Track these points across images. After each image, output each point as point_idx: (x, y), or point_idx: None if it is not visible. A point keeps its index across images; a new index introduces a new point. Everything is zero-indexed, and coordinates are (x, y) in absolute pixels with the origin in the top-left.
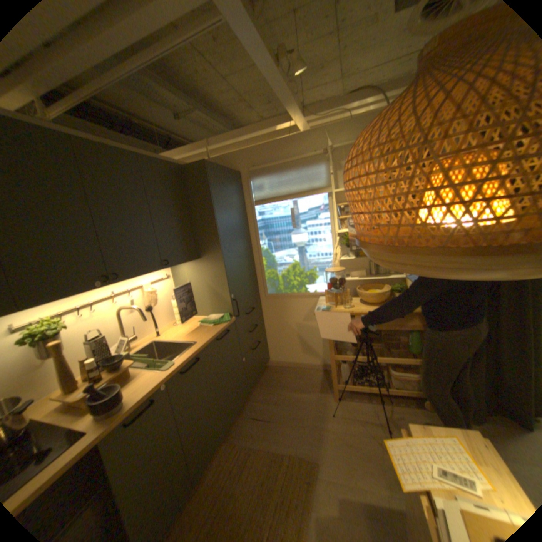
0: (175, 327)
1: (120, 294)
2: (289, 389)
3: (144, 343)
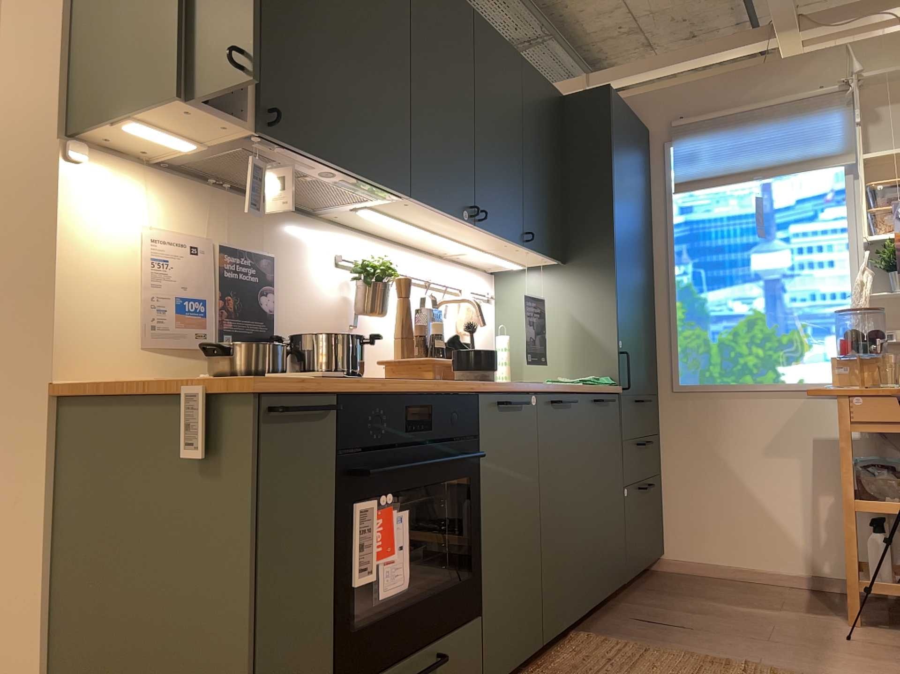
0: None
1: (434, 285)
2: (723, 599)
3: None
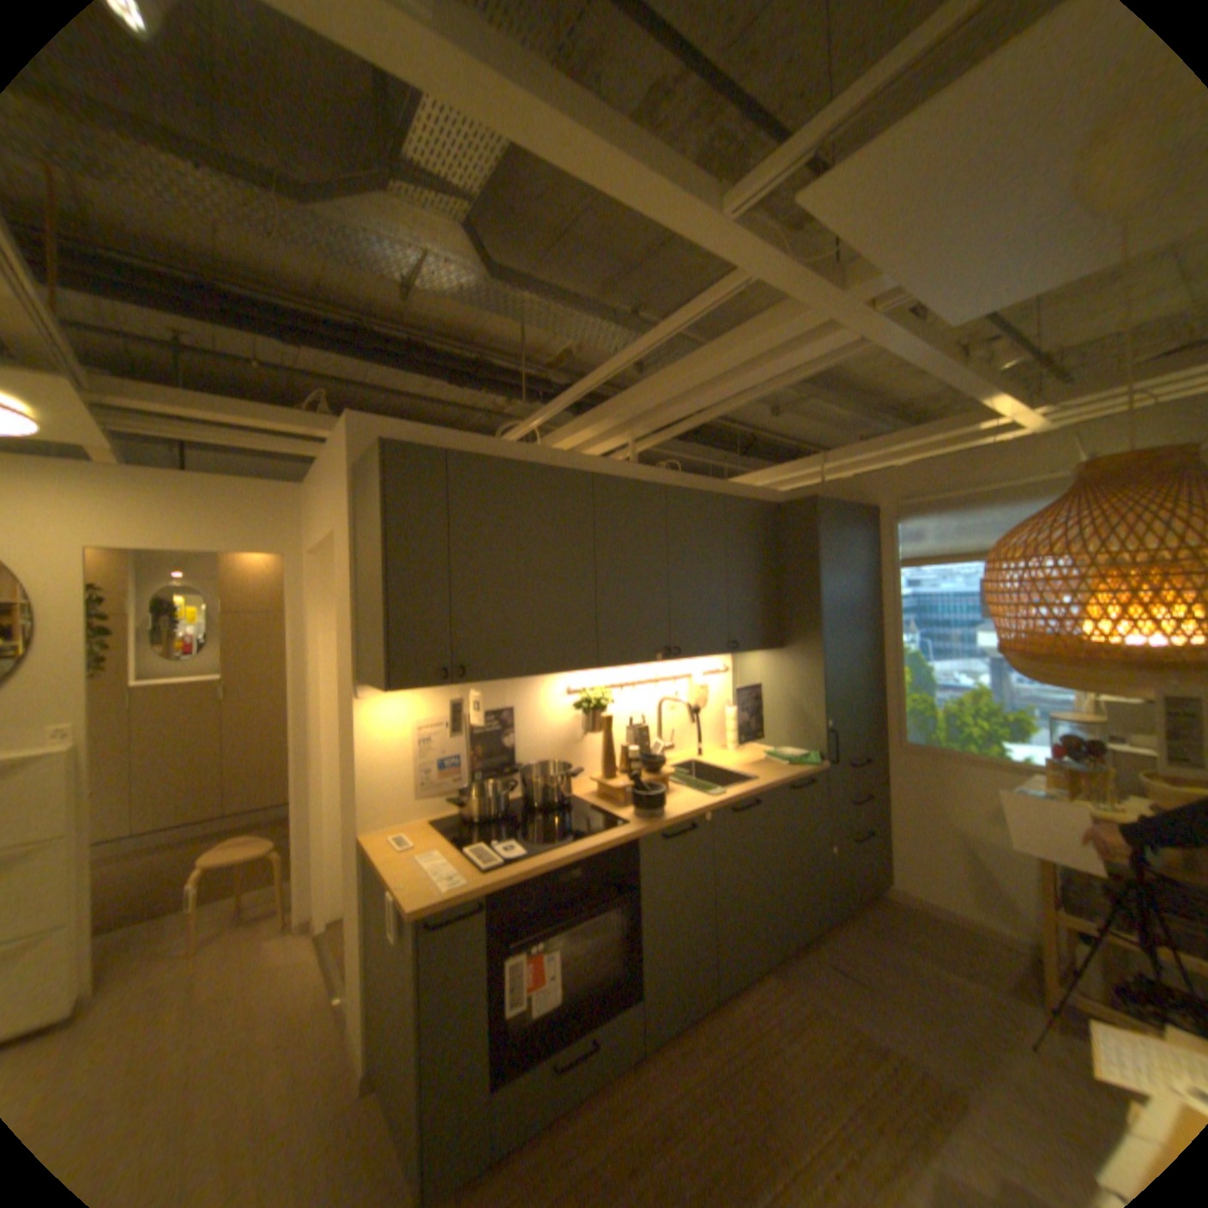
0: (725, 751)
1: (663, 679)
2: (930, 957)
3: (679, 760)
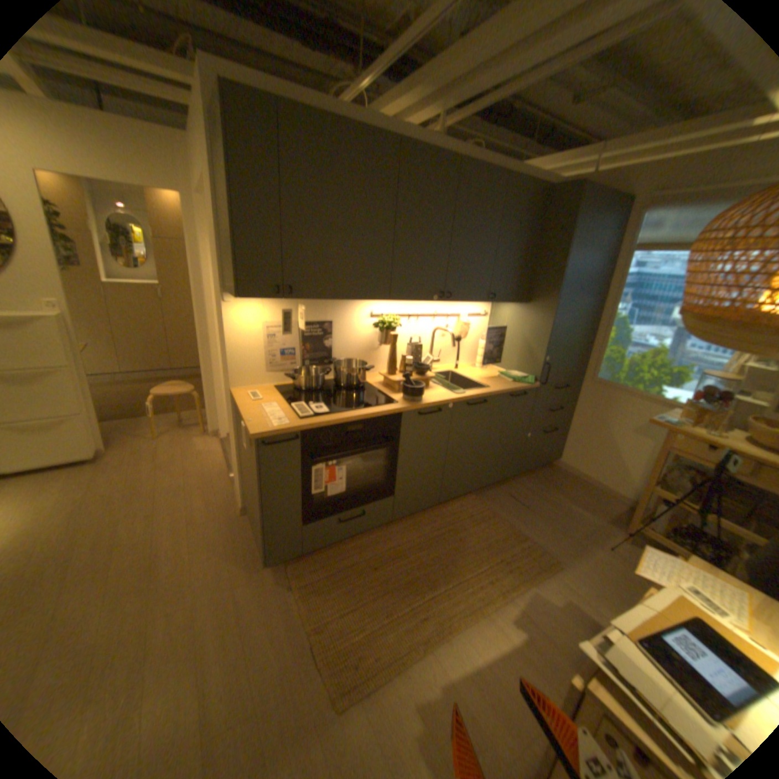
0: (473, 368)
1: (439, 315)
2: (569, 498)
3: (441, 369)
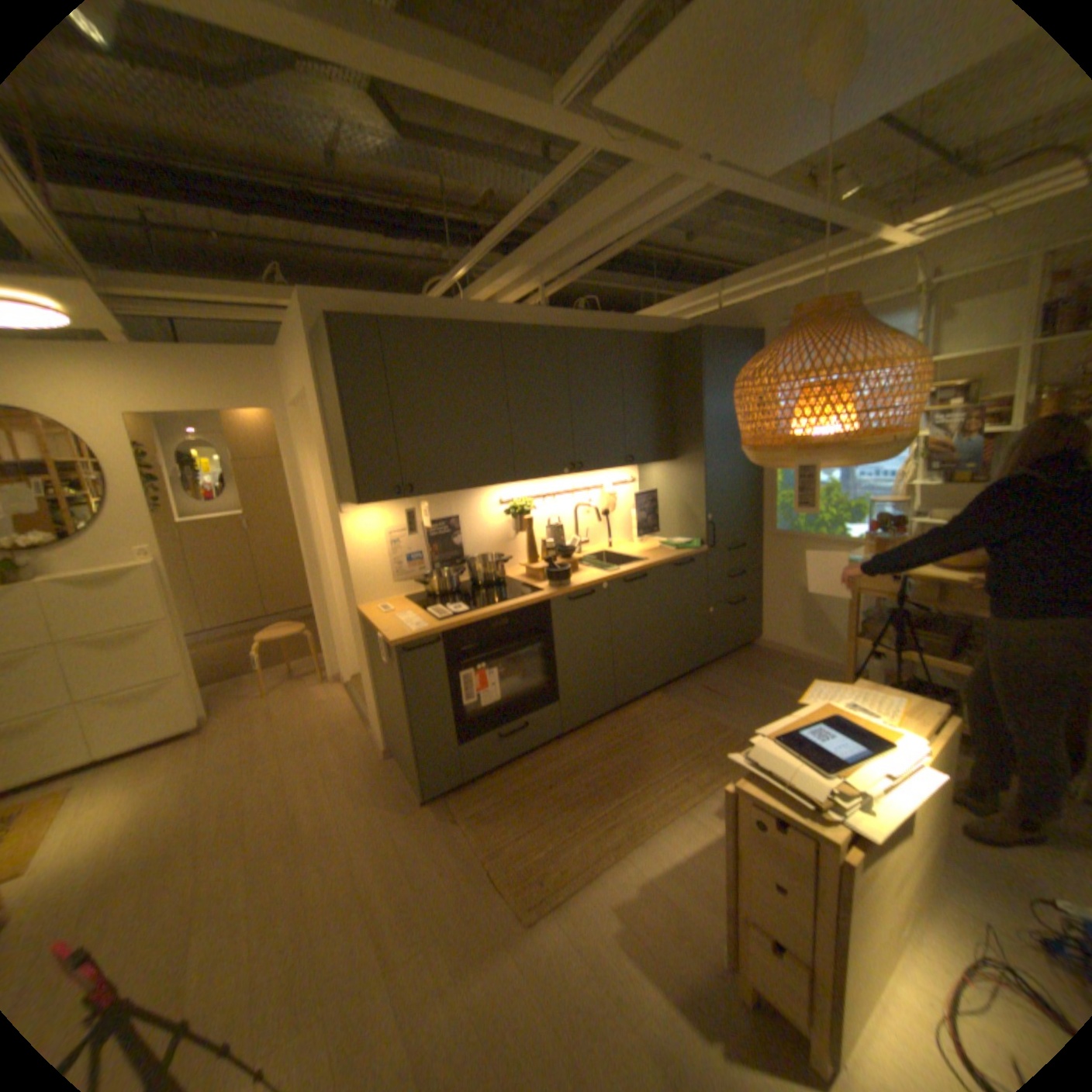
0: (630, 544)
1: (578, 490)
2: (776, 678)
3: (593, 551)
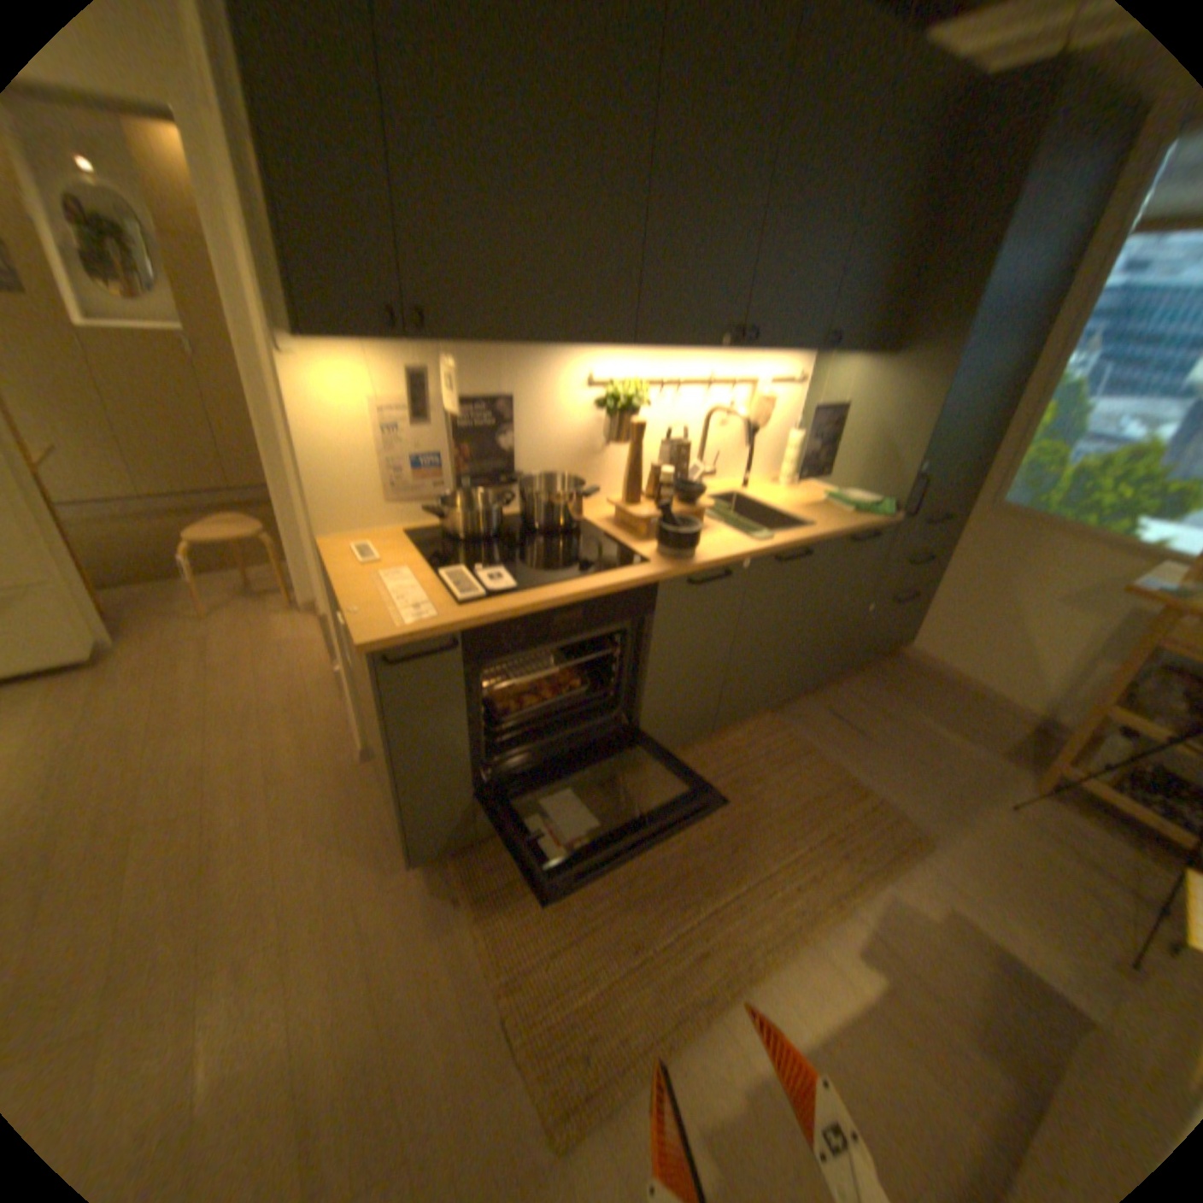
0: (775, 484)
1: (719, 380)
2: (932, 713)
3: (718, 488)
